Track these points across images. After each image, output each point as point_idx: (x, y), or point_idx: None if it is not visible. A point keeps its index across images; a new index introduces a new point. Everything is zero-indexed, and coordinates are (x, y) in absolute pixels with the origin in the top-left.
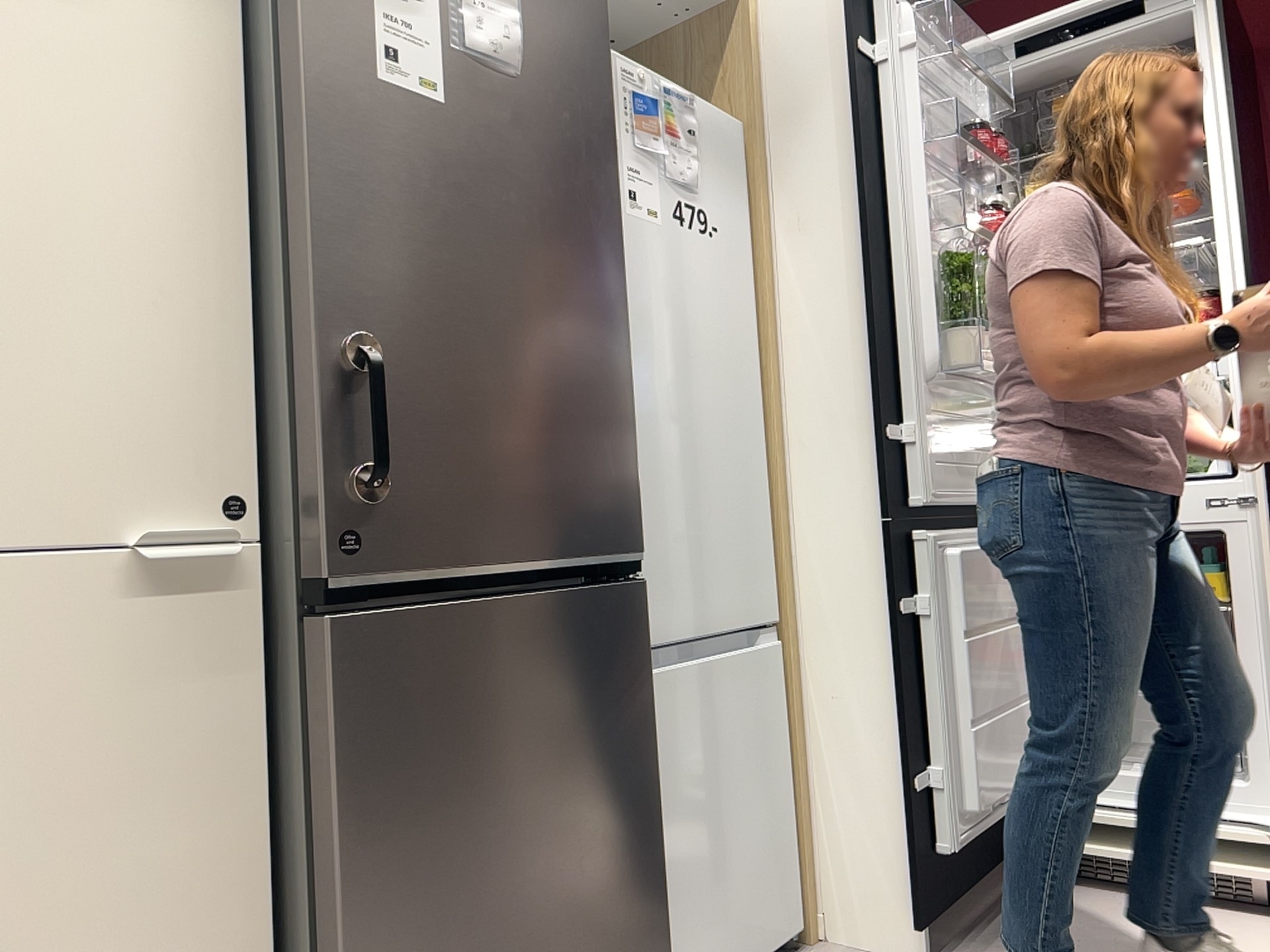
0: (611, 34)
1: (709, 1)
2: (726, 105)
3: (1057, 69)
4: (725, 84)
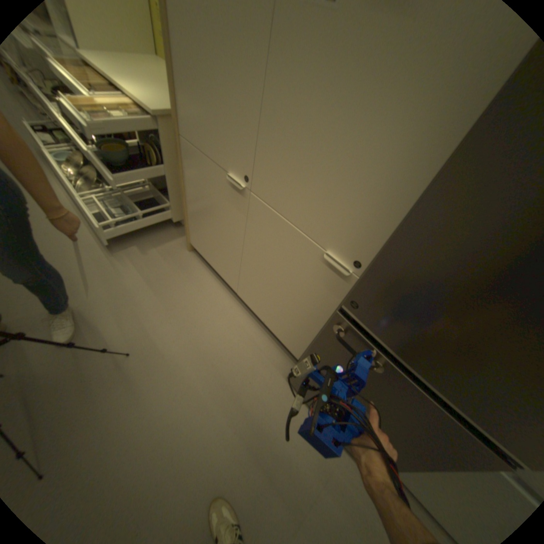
0: None
1: None
2: None
3: None
4: None
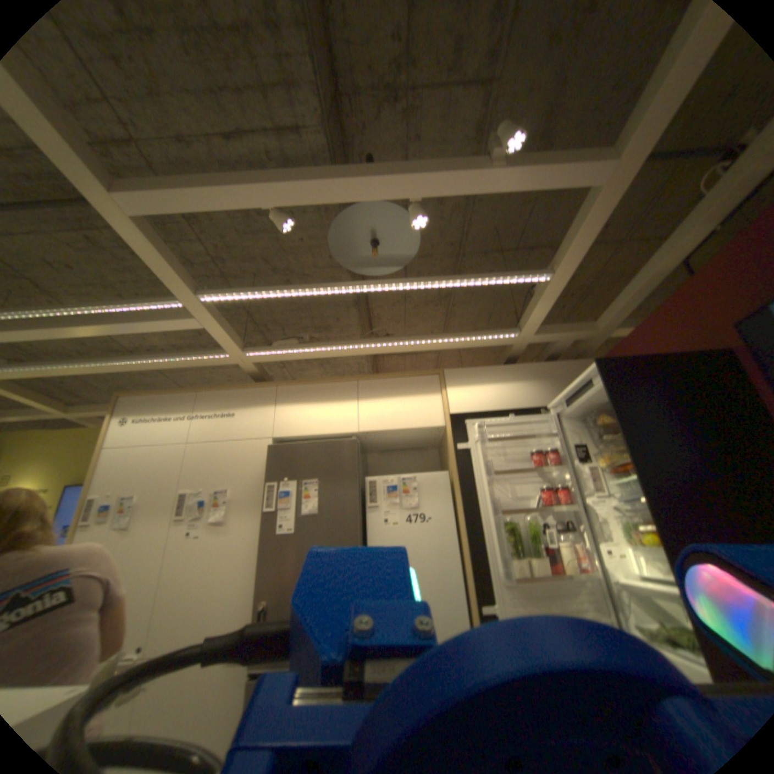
0: (429, 439)
1: (440, 428)
2: (449, 461)
3: (588, 405)
4: (448, 454)
